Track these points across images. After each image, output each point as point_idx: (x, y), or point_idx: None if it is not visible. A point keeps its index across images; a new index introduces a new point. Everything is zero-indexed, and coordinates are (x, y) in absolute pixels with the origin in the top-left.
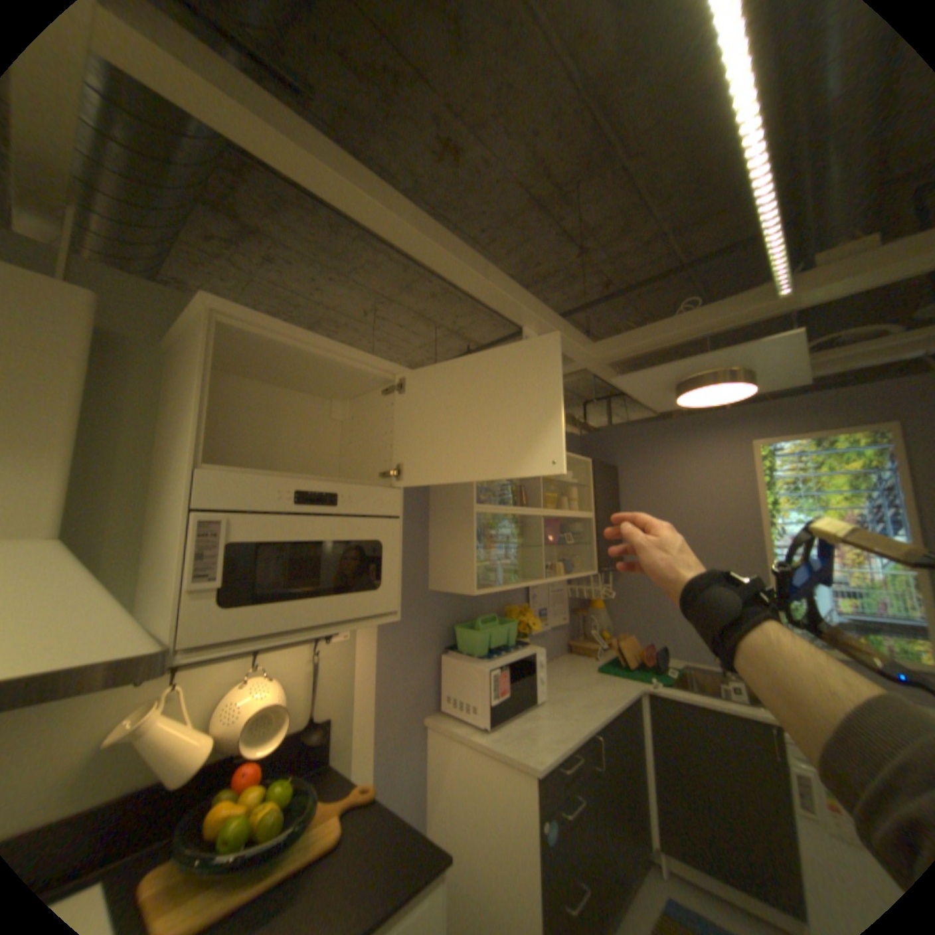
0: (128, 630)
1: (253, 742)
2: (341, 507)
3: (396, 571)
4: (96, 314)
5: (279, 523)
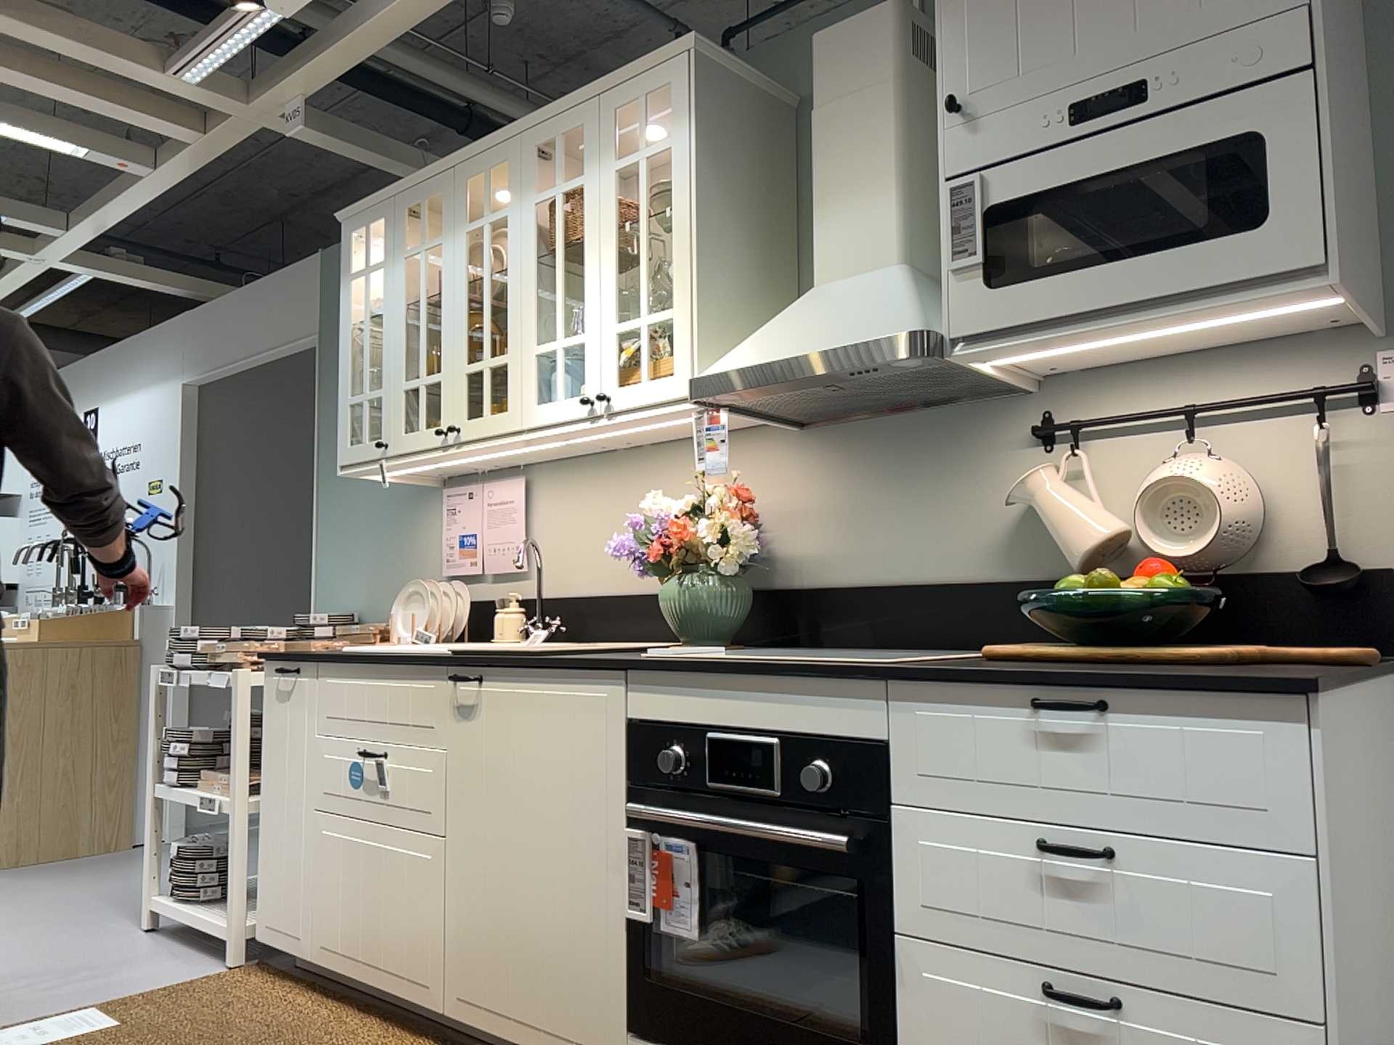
0: (905, 318)
1: (1169, 536)
2: (1152, 102)
3: (1308, 183)
4: (898, 25)
5: (1047, 164)
